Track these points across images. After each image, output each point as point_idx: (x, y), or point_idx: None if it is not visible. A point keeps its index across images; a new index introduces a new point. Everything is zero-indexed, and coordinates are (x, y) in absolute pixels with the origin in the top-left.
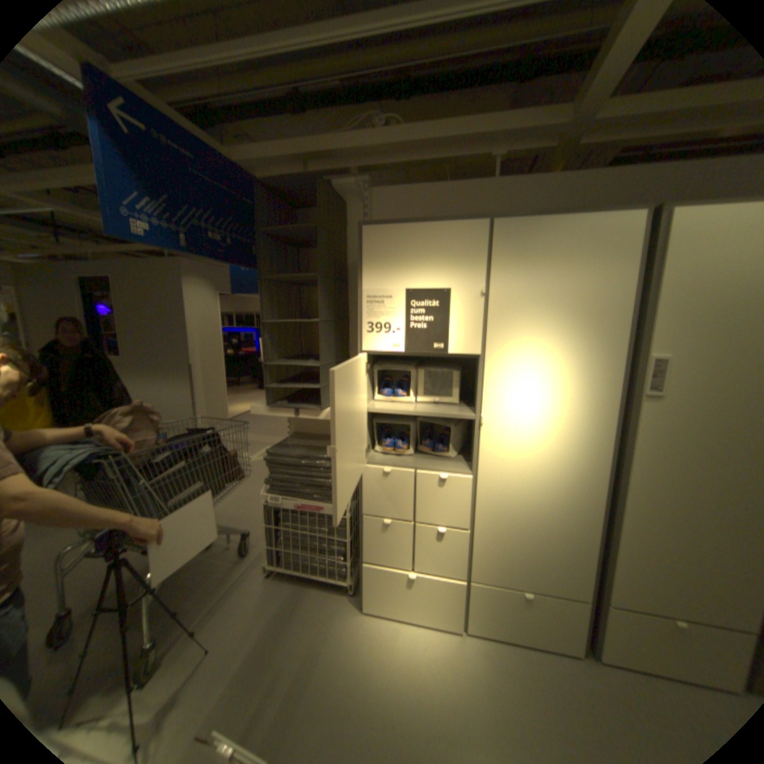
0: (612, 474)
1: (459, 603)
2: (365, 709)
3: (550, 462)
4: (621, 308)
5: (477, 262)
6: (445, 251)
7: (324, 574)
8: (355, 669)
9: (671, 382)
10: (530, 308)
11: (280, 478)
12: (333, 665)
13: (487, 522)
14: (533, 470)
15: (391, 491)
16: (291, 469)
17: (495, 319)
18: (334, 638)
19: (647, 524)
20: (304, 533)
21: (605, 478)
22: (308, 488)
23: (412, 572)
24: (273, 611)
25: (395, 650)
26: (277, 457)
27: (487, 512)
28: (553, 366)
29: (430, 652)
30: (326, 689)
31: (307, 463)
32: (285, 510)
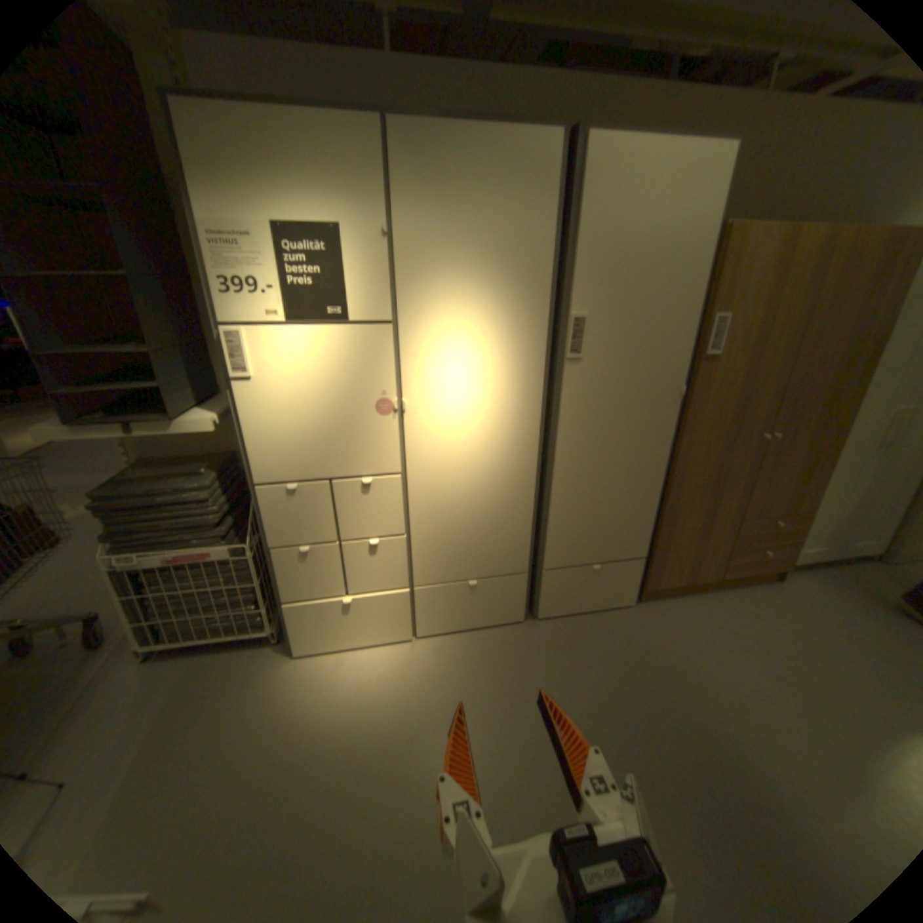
0: (540, 446)
1: (404, 611)
2: (312, 751)
3: (482, 443)
4: (542, 257)
5: (371, 183)
6: (322, 161)
7: (232, 631)
8: (293, 718)
9: (587, 342)
10: (445, 256)
11: (126, 529)
12: (264, 724)
13: (423, 521)
14: (466, 455)
15: (303, 511)
16: (143, 513)
17: (404, 271)
18: (260, 697)
19: (570, 488)
20: (189, 592)
21: (534, 450)
22: (179, 533)
23: (346, 596)
24: (165, 697)
25: (339, 681)
26: (112, 500)
27: (423, 510)
28: (477, 331)
29: (378, 669)
30: (258, 752)
31: (168, 500)
32: (149, 570)
